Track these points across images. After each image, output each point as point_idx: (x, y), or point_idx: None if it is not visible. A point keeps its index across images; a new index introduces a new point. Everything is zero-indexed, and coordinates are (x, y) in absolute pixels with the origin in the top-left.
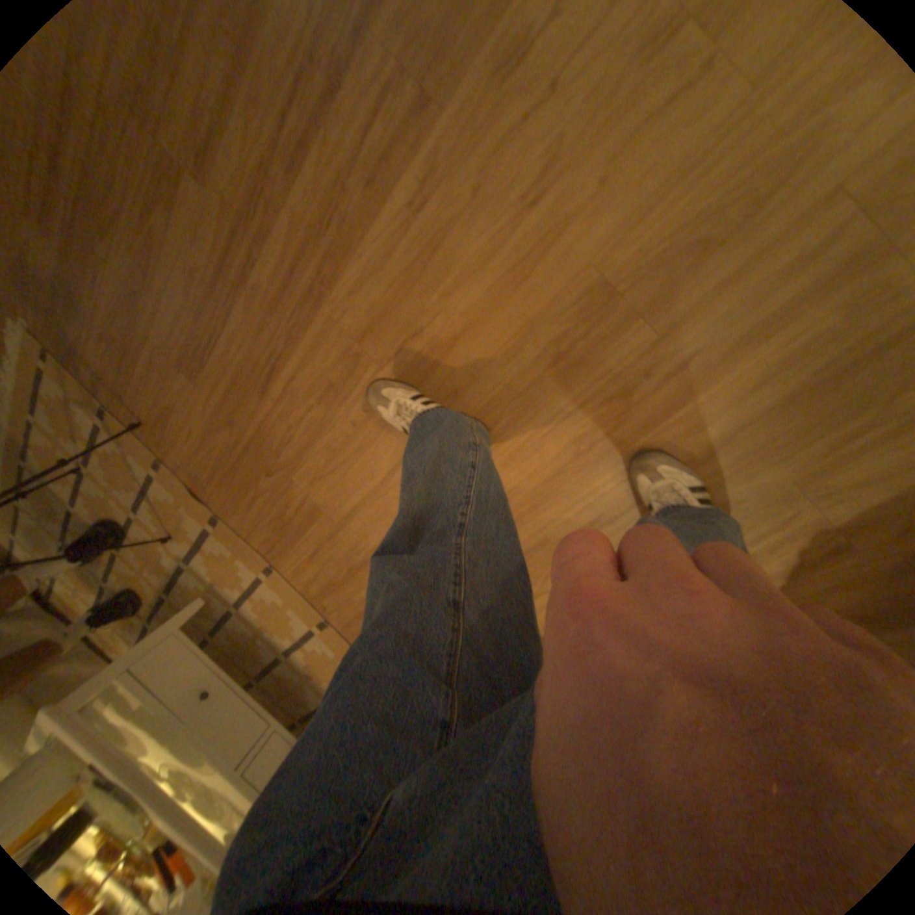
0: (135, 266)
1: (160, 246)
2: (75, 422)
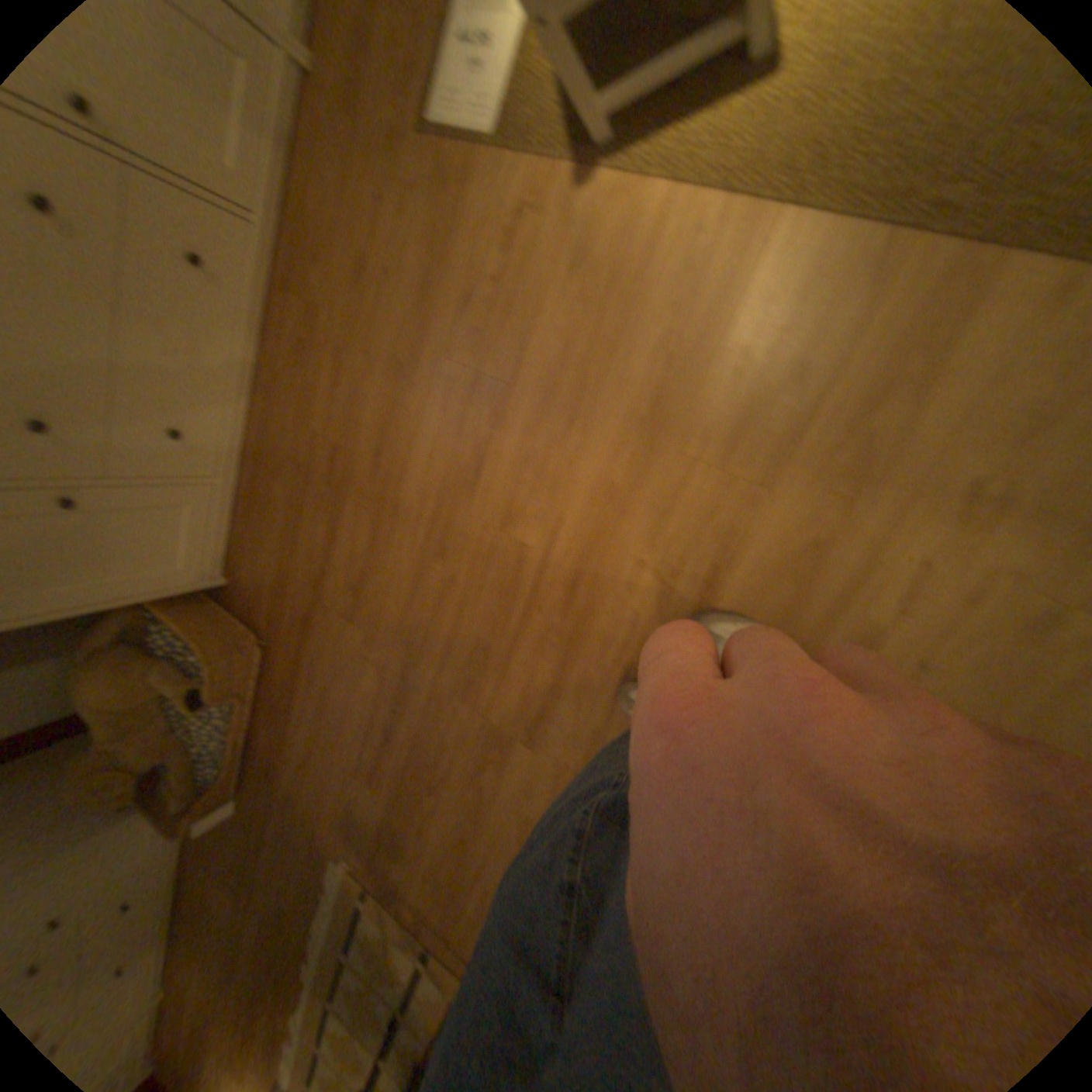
0: (468, 819)
1: (494, 802)
2: (397, 968)
